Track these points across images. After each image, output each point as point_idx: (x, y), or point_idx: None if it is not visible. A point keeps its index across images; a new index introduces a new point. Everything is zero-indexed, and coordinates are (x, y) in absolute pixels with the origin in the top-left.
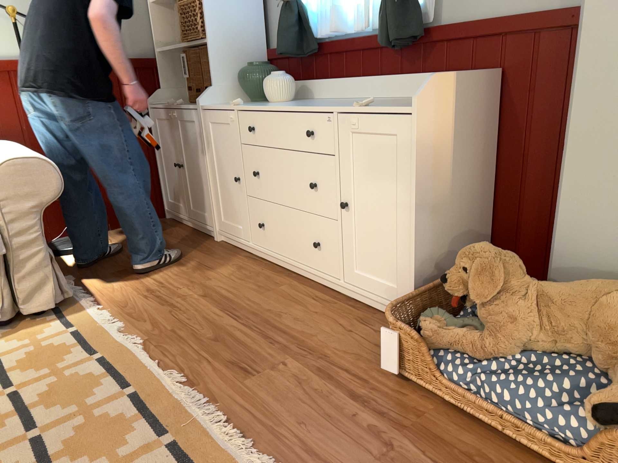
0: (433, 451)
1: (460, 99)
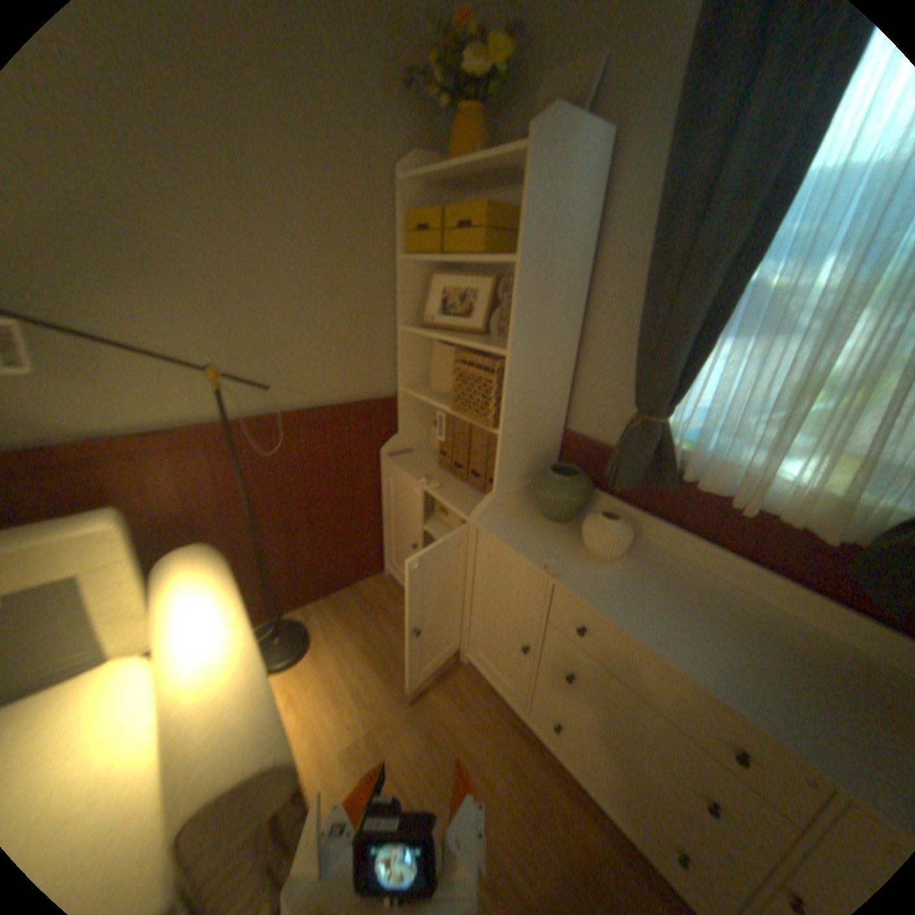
0: None
1: None
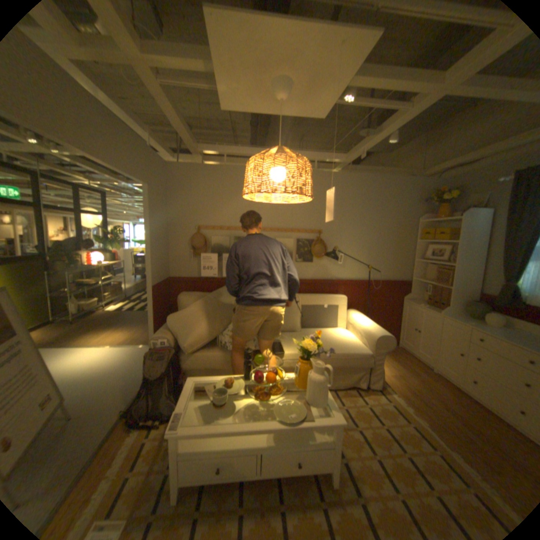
0: None
1: None
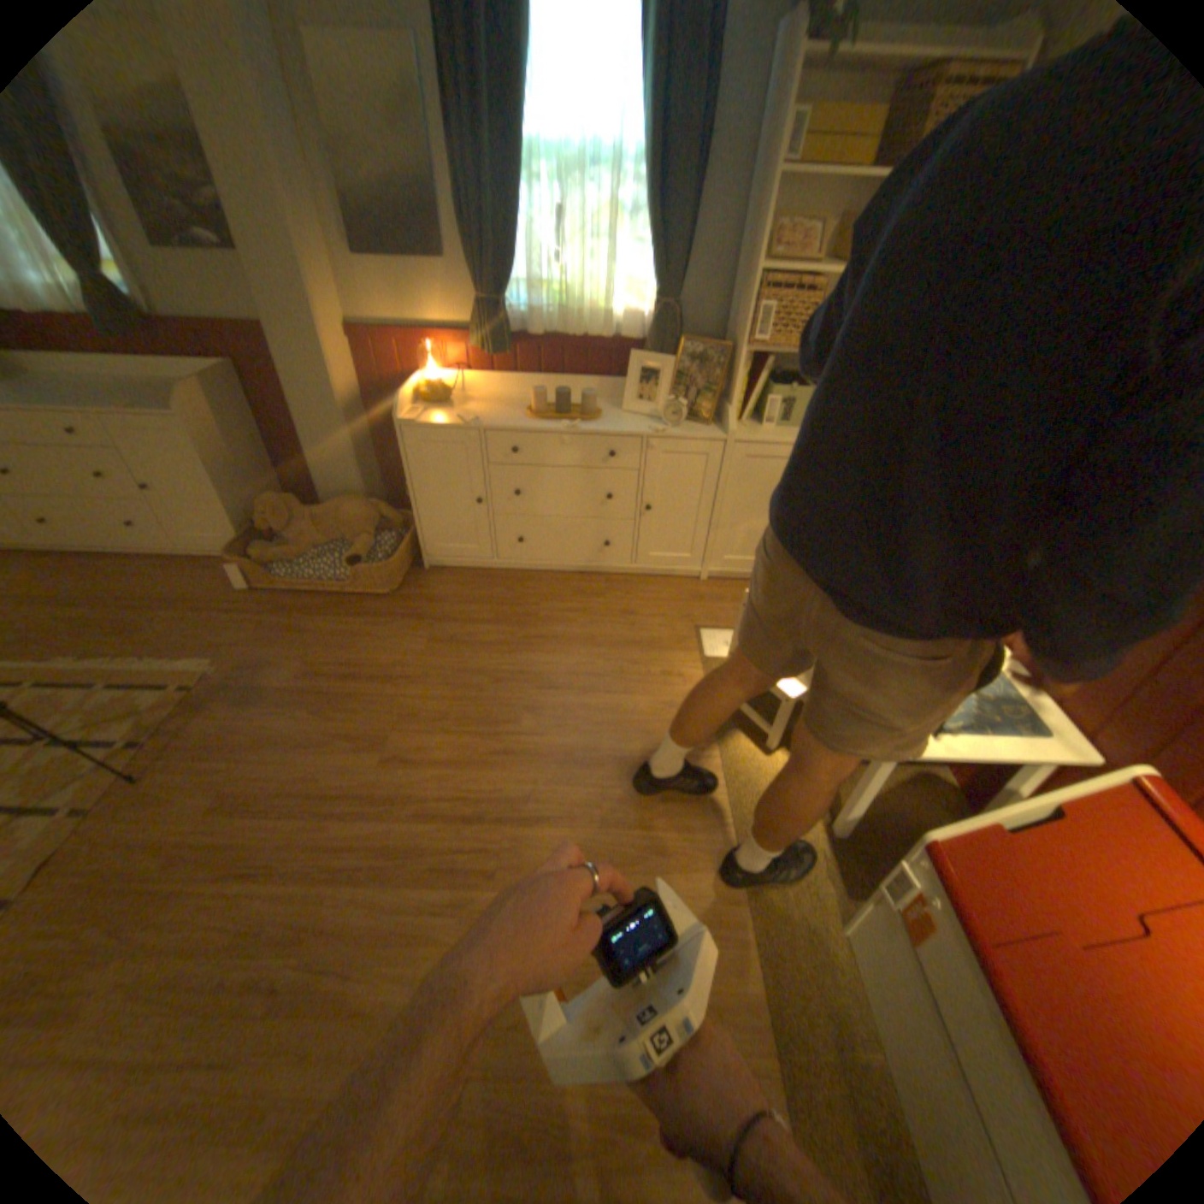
0: (283, 616)
1: (207, 387)
